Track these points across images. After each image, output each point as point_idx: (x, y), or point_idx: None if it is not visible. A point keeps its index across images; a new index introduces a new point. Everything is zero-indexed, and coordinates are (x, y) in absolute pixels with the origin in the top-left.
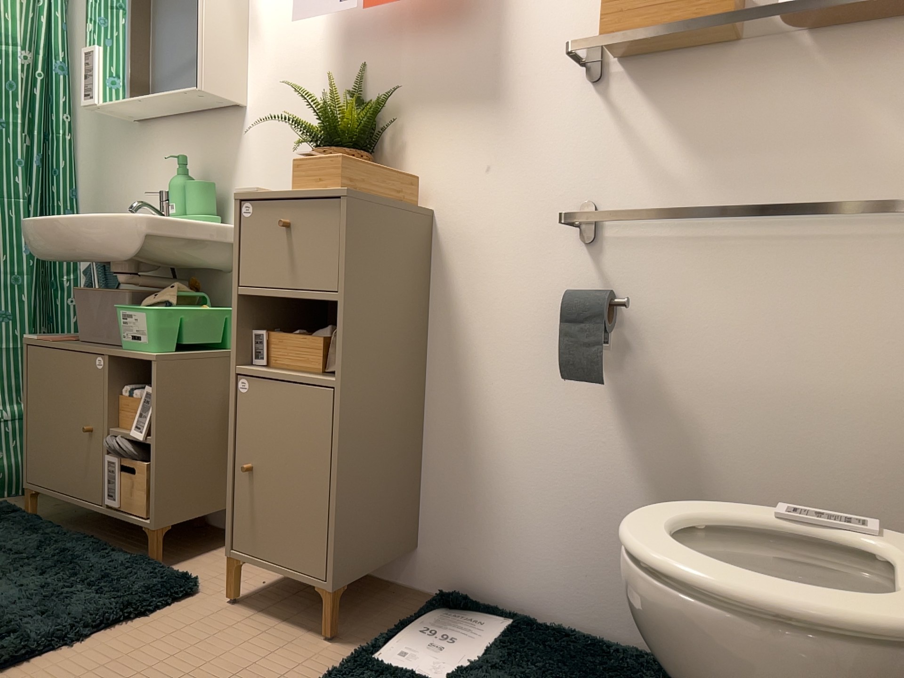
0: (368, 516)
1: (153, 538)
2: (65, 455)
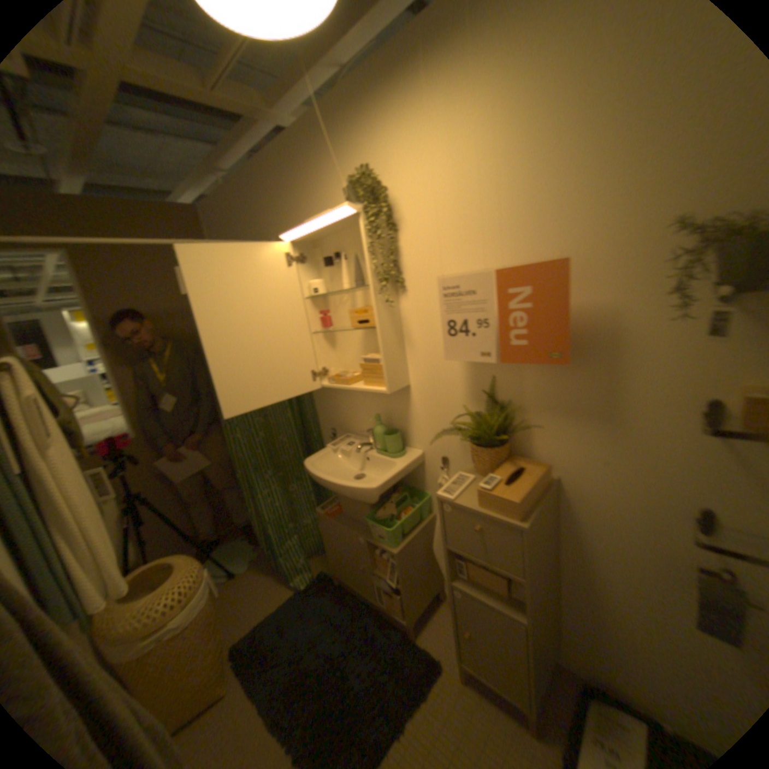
0: (545, 666)
1: (409, 632)
2: (349, 572)
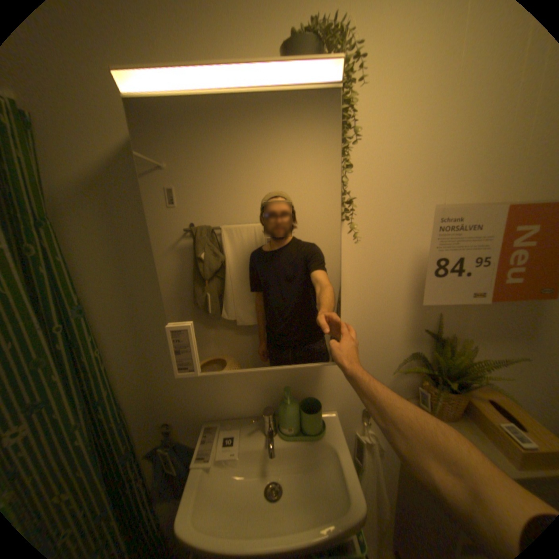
0: None
1: None
2: None
